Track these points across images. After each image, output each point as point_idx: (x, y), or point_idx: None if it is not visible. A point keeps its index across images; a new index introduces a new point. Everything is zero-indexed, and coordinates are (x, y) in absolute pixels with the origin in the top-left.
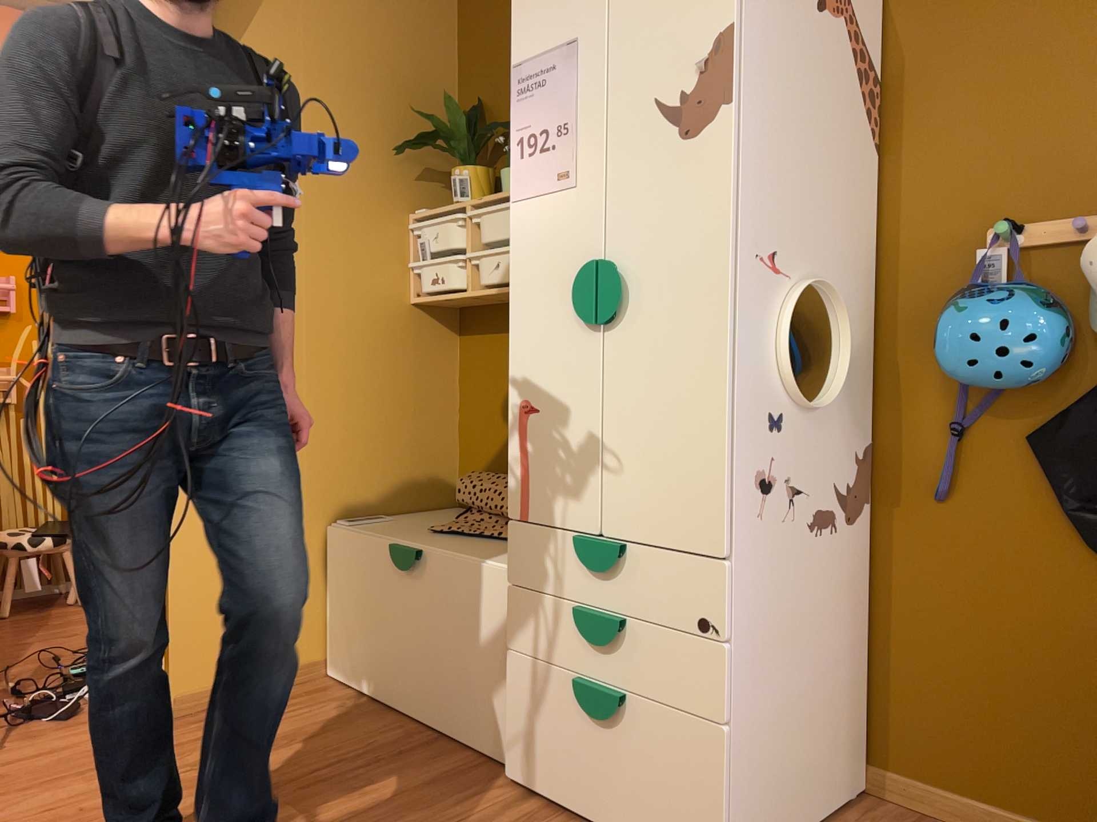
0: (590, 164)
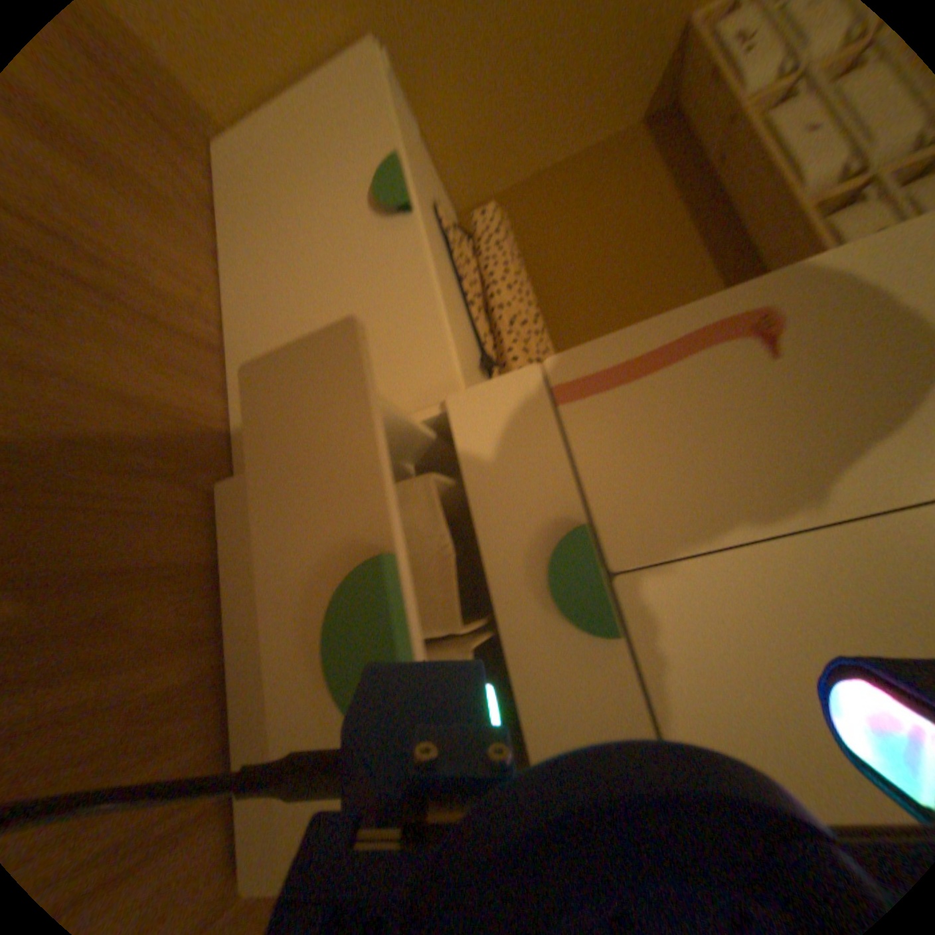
0: None
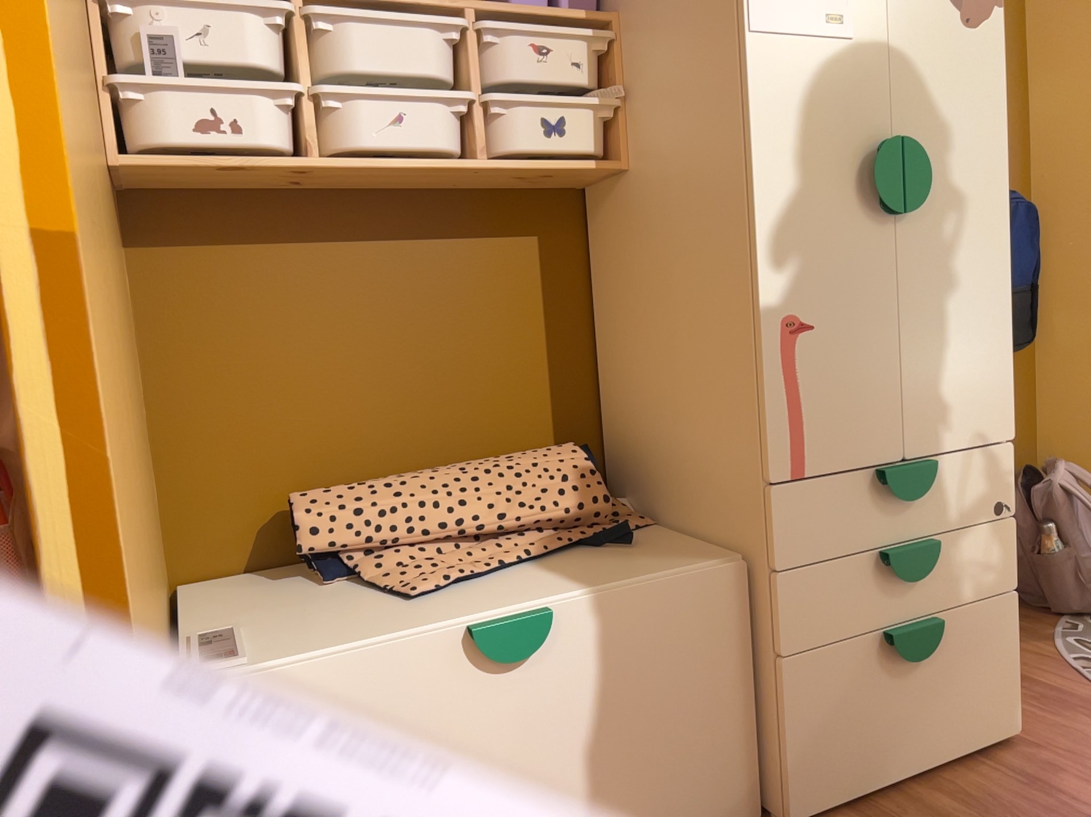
0: (871, 17)
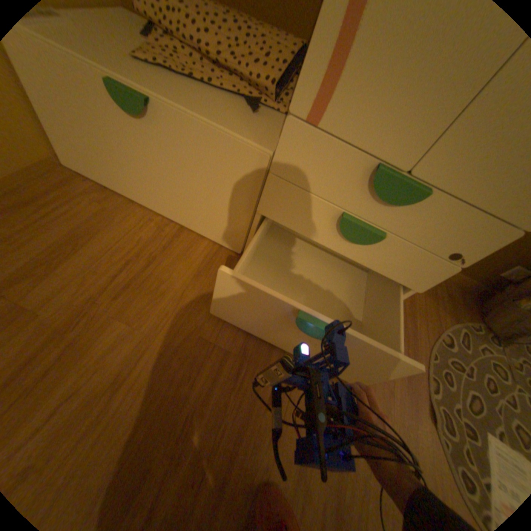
0: None
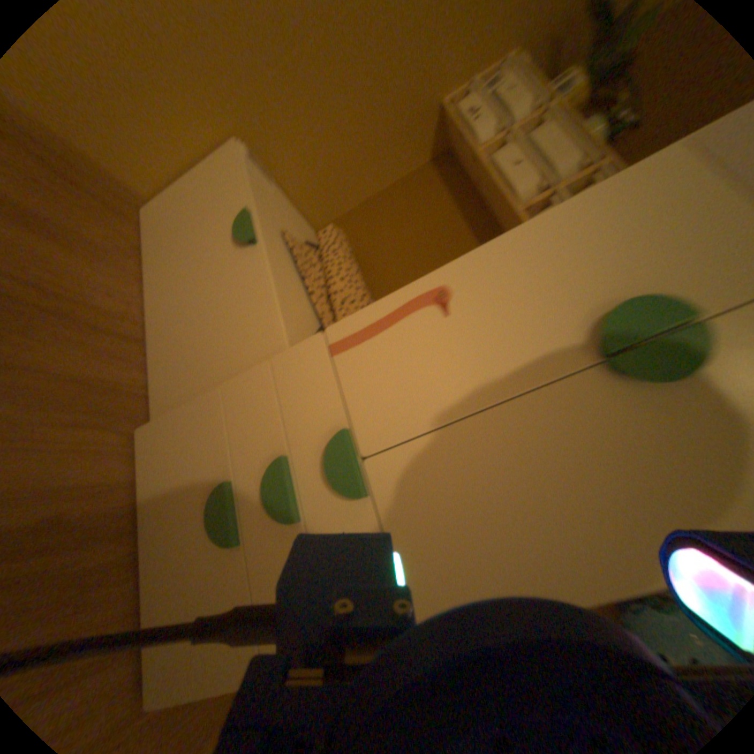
0: None
